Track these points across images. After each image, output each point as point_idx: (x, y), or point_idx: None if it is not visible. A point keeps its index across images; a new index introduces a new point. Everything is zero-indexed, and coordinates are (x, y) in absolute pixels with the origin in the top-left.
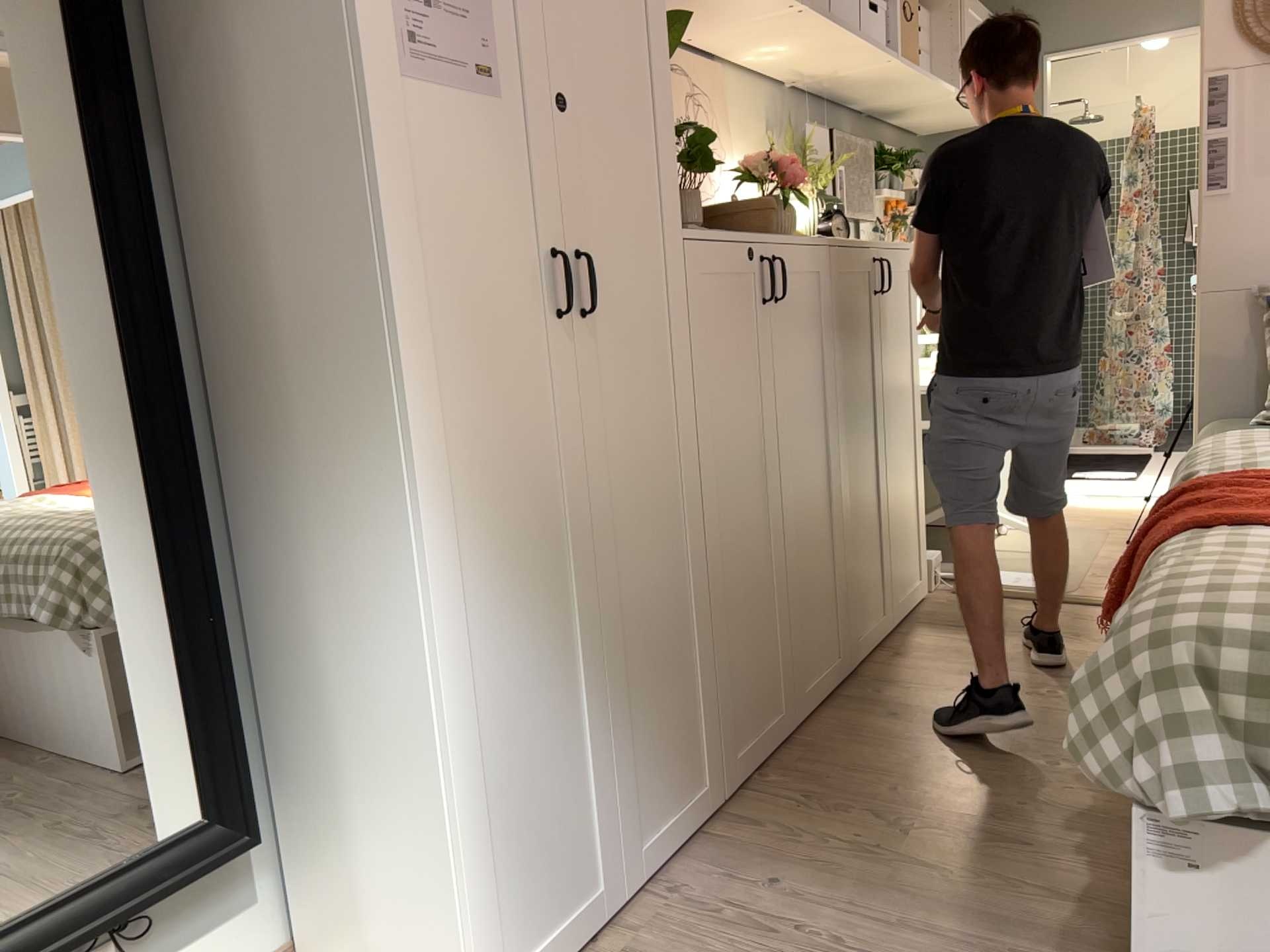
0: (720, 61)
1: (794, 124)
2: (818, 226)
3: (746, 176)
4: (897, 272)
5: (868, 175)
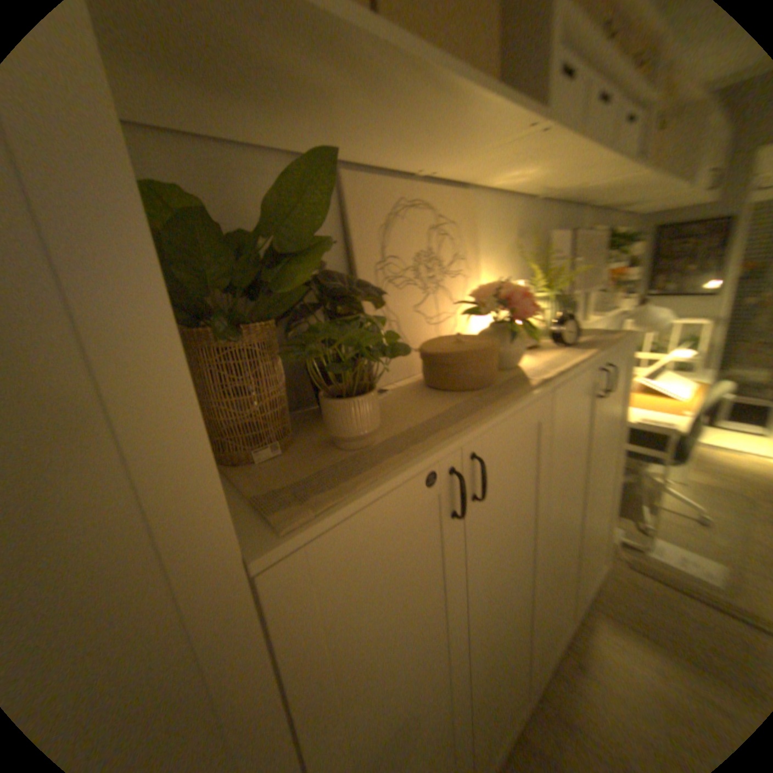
0: (473, 186)
1: (544, 228)
2: (552, 328)
3: (476, 309)
4: (621, 363)
5: (602, 253)
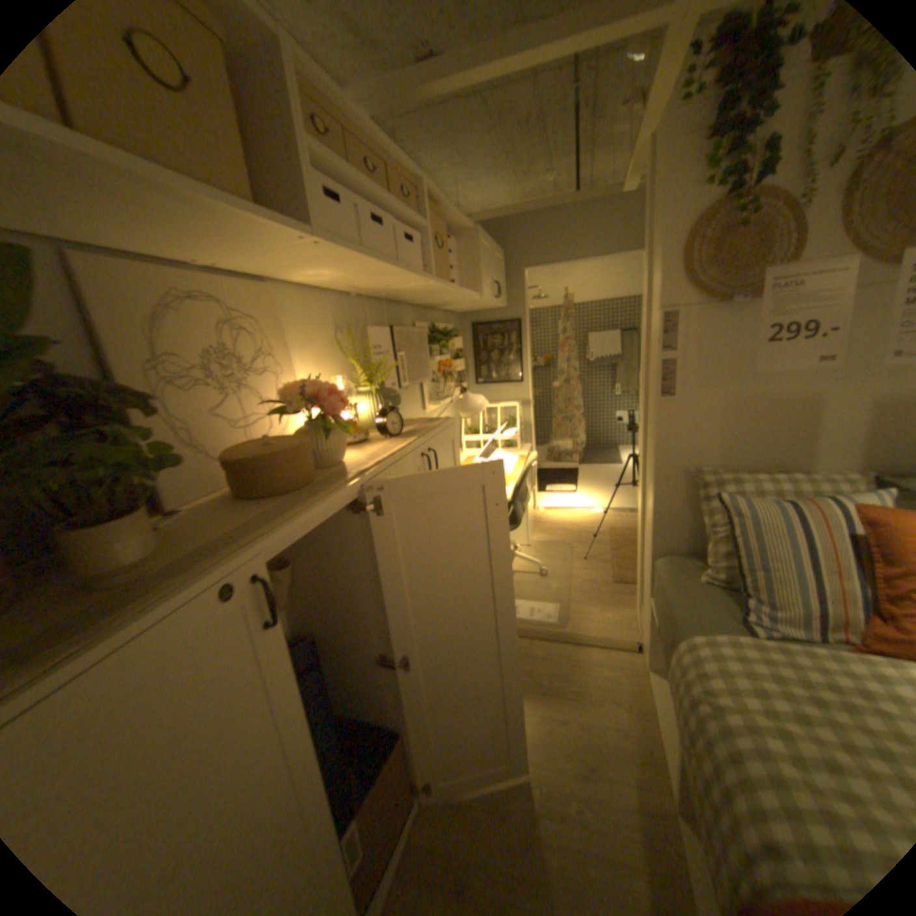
0: (269, 279)
1: (361, 323)
2: (377, 420)
3: (283, 408)
4: (443, 446)
5: (426, 346)
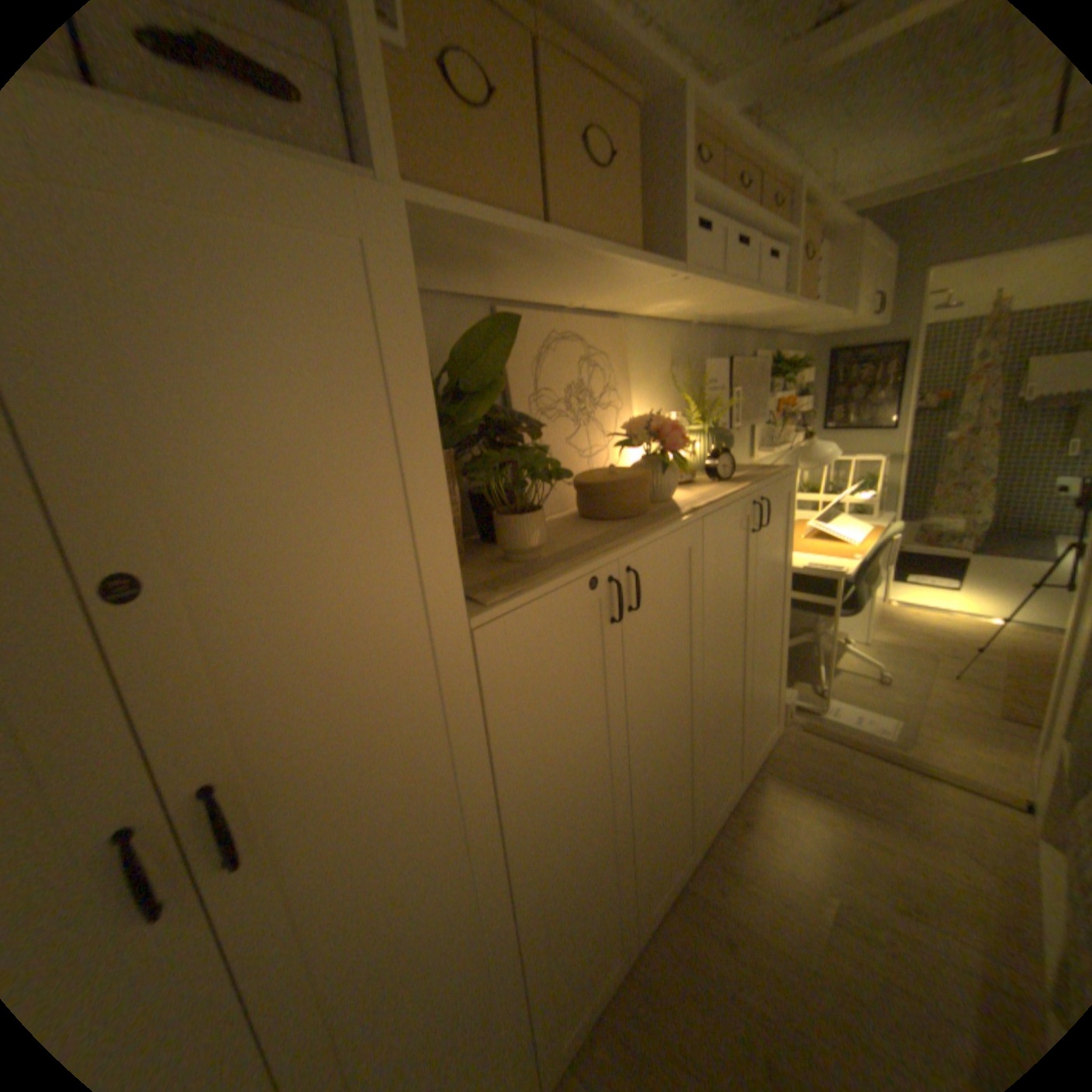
0: (621, 316)
1: (698, 356)
2: (705, 462)
3: (627, 442)
4: (776, 499)
5: (765, 381)
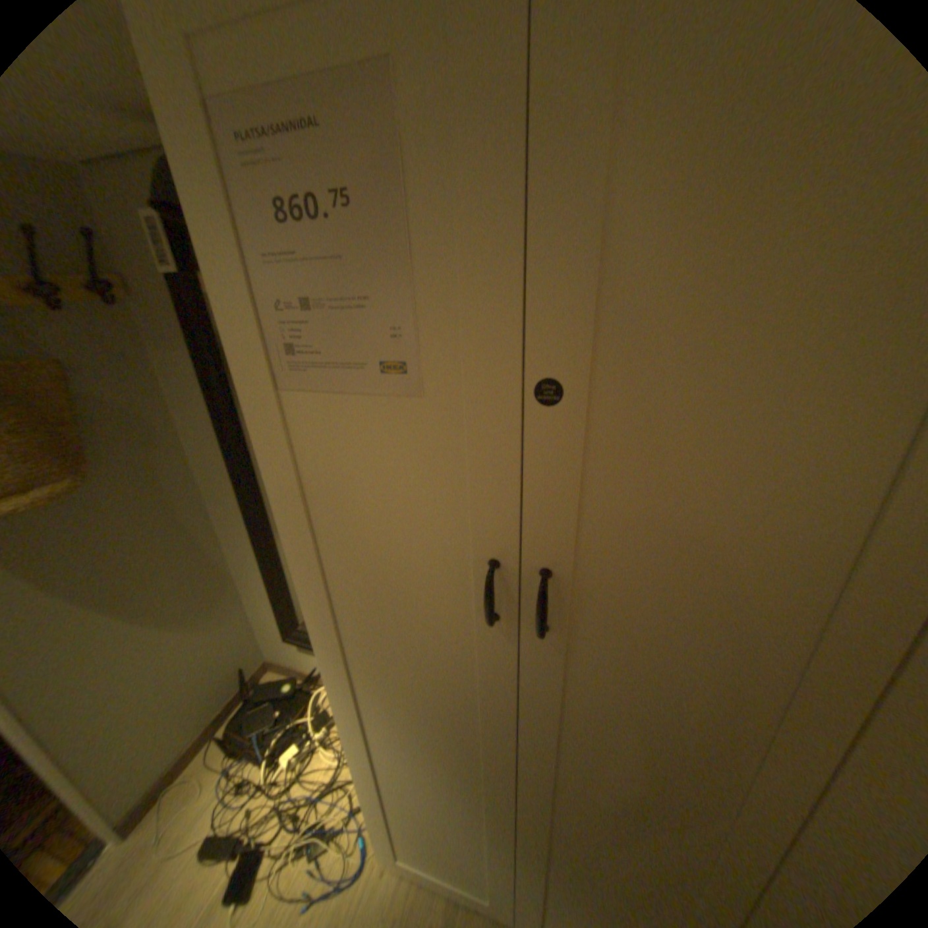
0: None
1: None
2: None
3: None
4: None
5: None
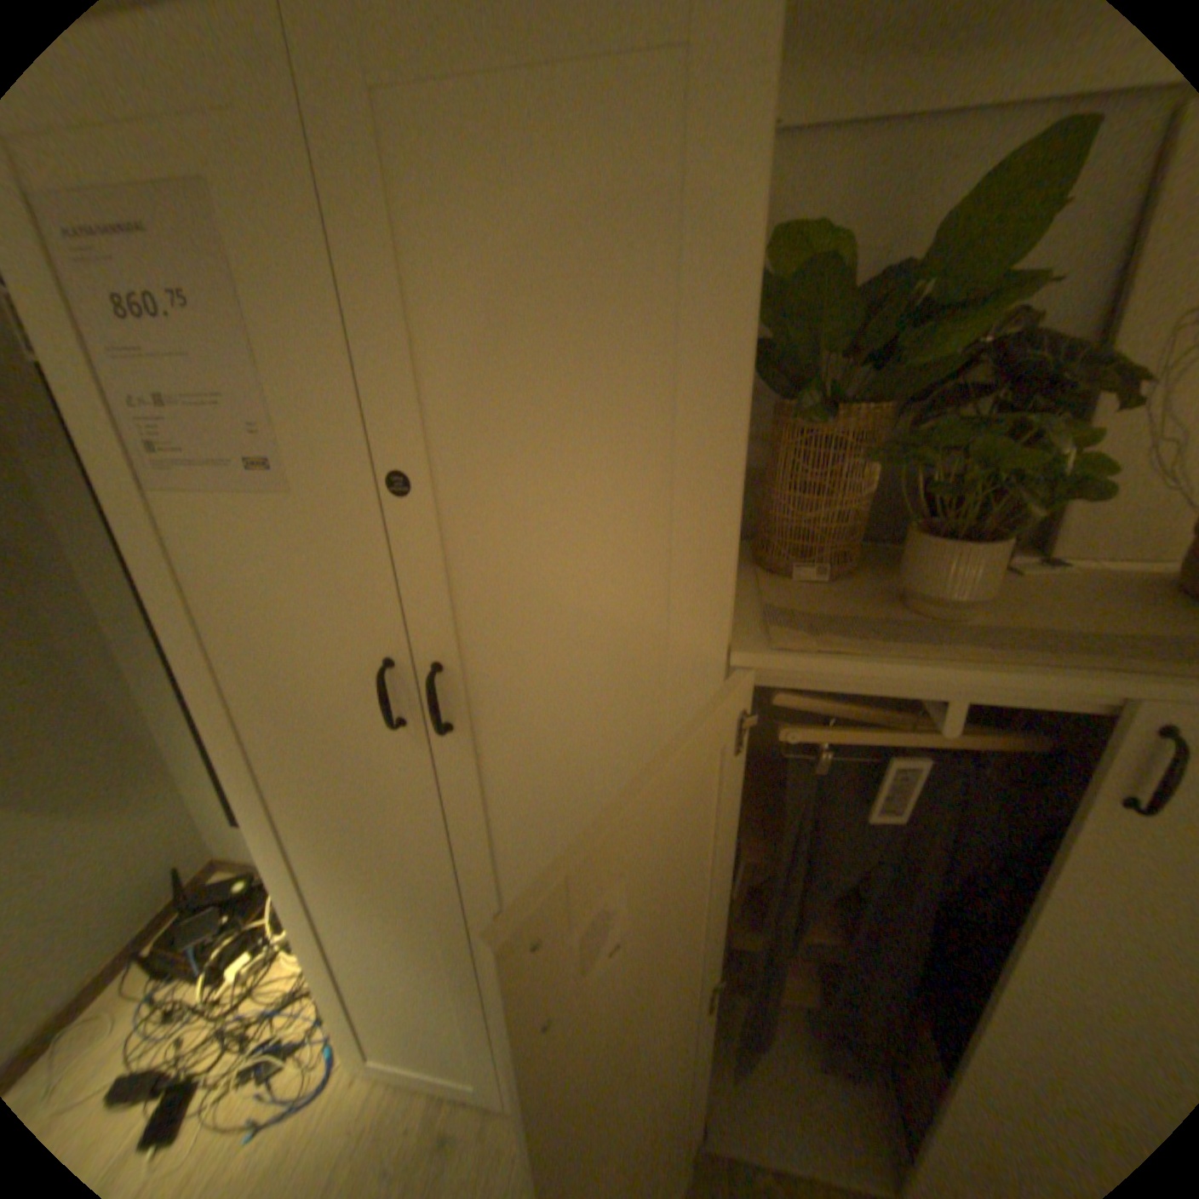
0: None
1: None
2: None
3: None
4: None
5: None
